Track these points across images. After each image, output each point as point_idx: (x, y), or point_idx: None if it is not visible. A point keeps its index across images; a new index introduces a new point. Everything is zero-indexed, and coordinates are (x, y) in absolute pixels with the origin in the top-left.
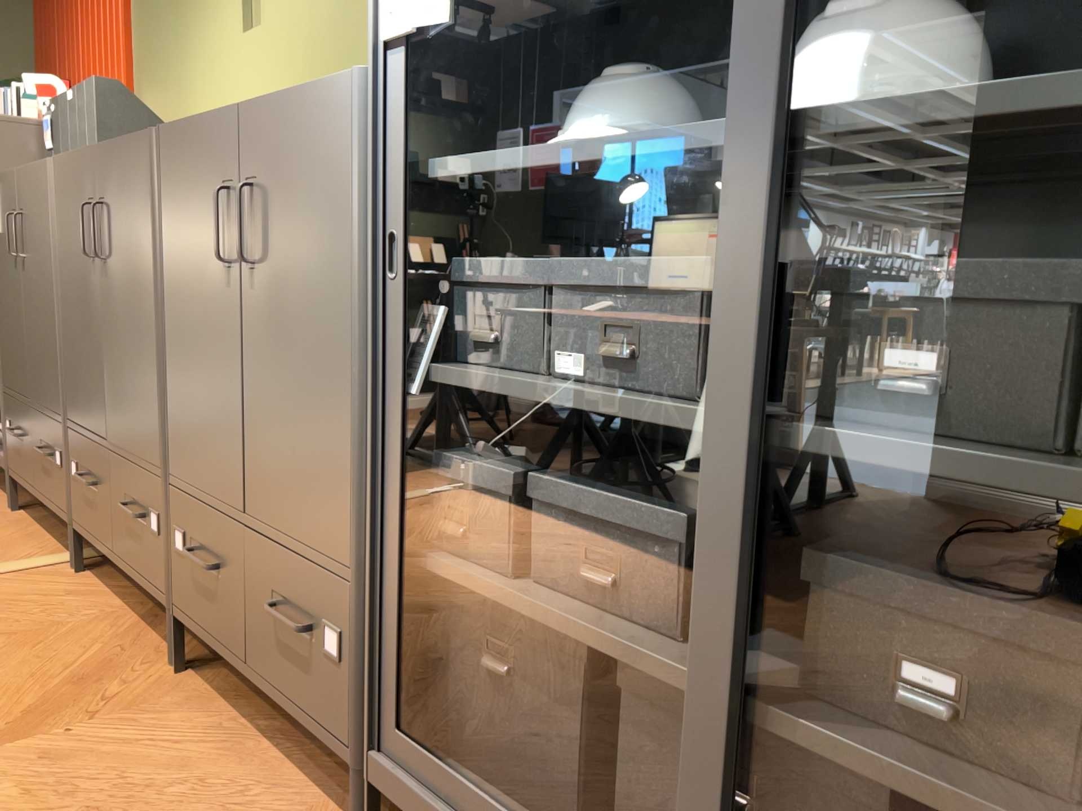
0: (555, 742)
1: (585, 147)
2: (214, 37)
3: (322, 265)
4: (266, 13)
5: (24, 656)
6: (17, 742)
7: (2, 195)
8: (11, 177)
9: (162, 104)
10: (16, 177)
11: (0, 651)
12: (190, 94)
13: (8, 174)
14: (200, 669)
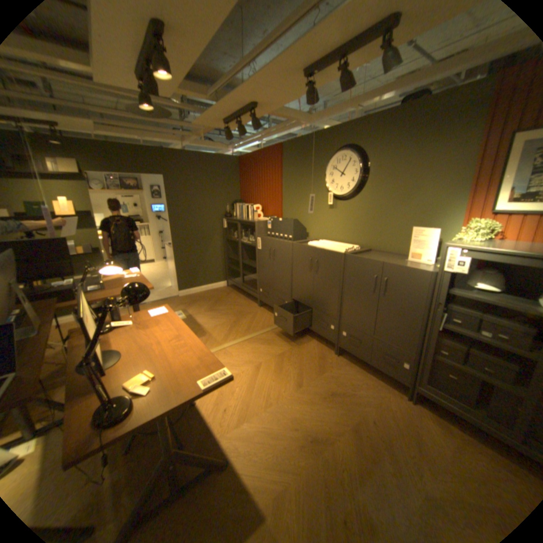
0: (468, 392)
1: (501, 305)
2: (317, 206)
3: (414, 301)
4: (339, 206)
5: (304, 351)
6: (324, 372)
7: (263, 241)
8: (269, 240)
9: (294, 215)
10: (272, 240)
11: (298, 349)
12: (306, 216)
13: (266, 238)
14: (341, 355)
